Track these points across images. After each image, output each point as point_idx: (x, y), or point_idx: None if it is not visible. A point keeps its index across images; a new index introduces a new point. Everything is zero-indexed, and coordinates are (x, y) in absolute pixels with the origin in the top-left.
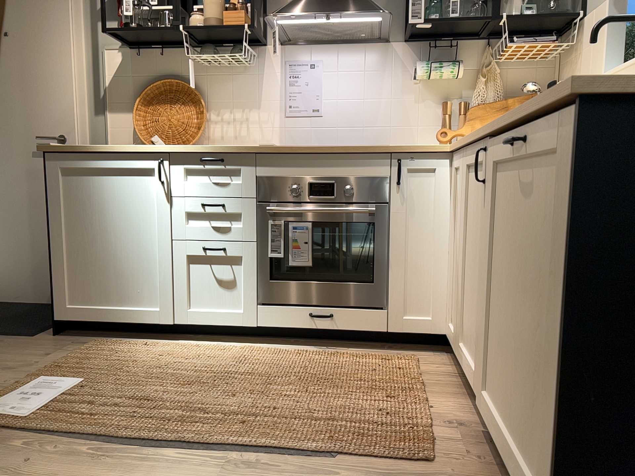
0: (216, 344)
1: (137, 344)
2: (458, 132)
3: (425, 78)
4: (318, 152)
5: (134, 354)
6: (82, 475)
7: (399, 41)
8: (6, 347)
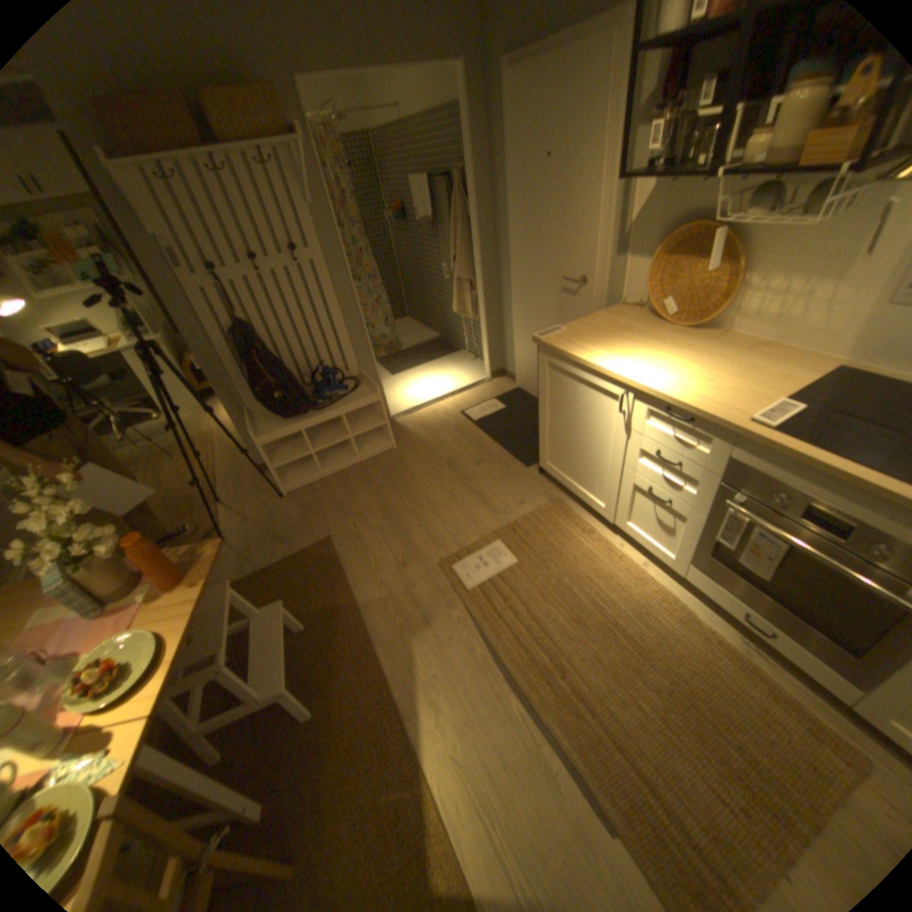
0: (645, 560)
1: (582, 522)
2: None
3: None
4: (845, 478)
5: (571, 539)
6: (466, 673)
7: None
8: (507, 475)
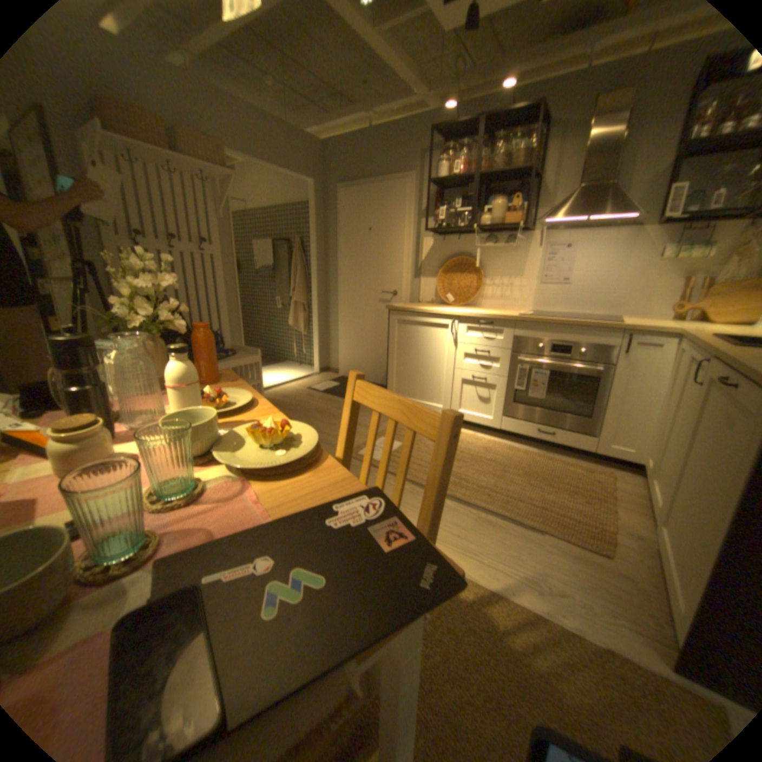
0: (472, 433)
1: None
2: (698, 302)
3: (673, 258)
4: (562, 324)
5: None
6: (406, 498)
7: (654, 224)
8: (364, 411)
